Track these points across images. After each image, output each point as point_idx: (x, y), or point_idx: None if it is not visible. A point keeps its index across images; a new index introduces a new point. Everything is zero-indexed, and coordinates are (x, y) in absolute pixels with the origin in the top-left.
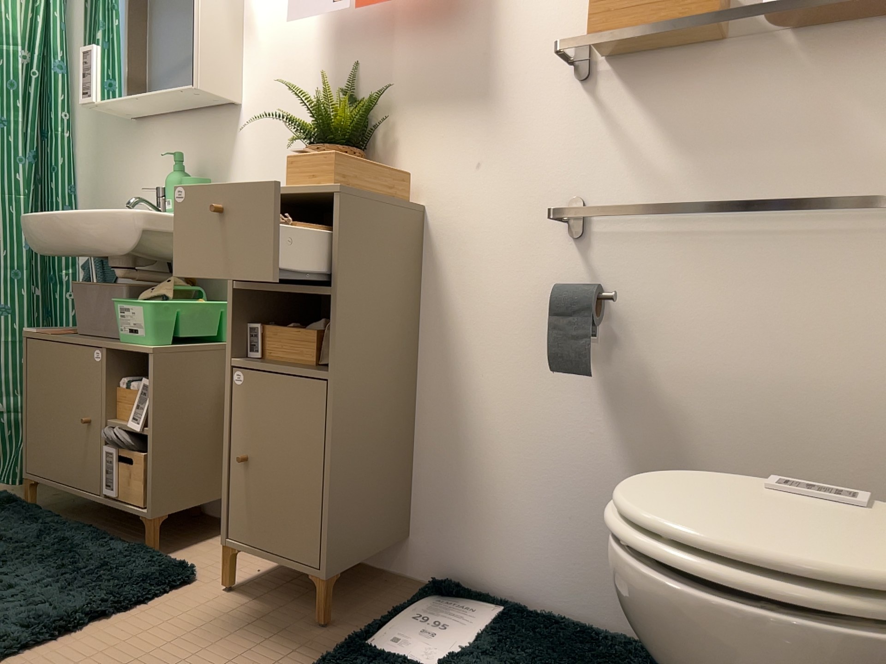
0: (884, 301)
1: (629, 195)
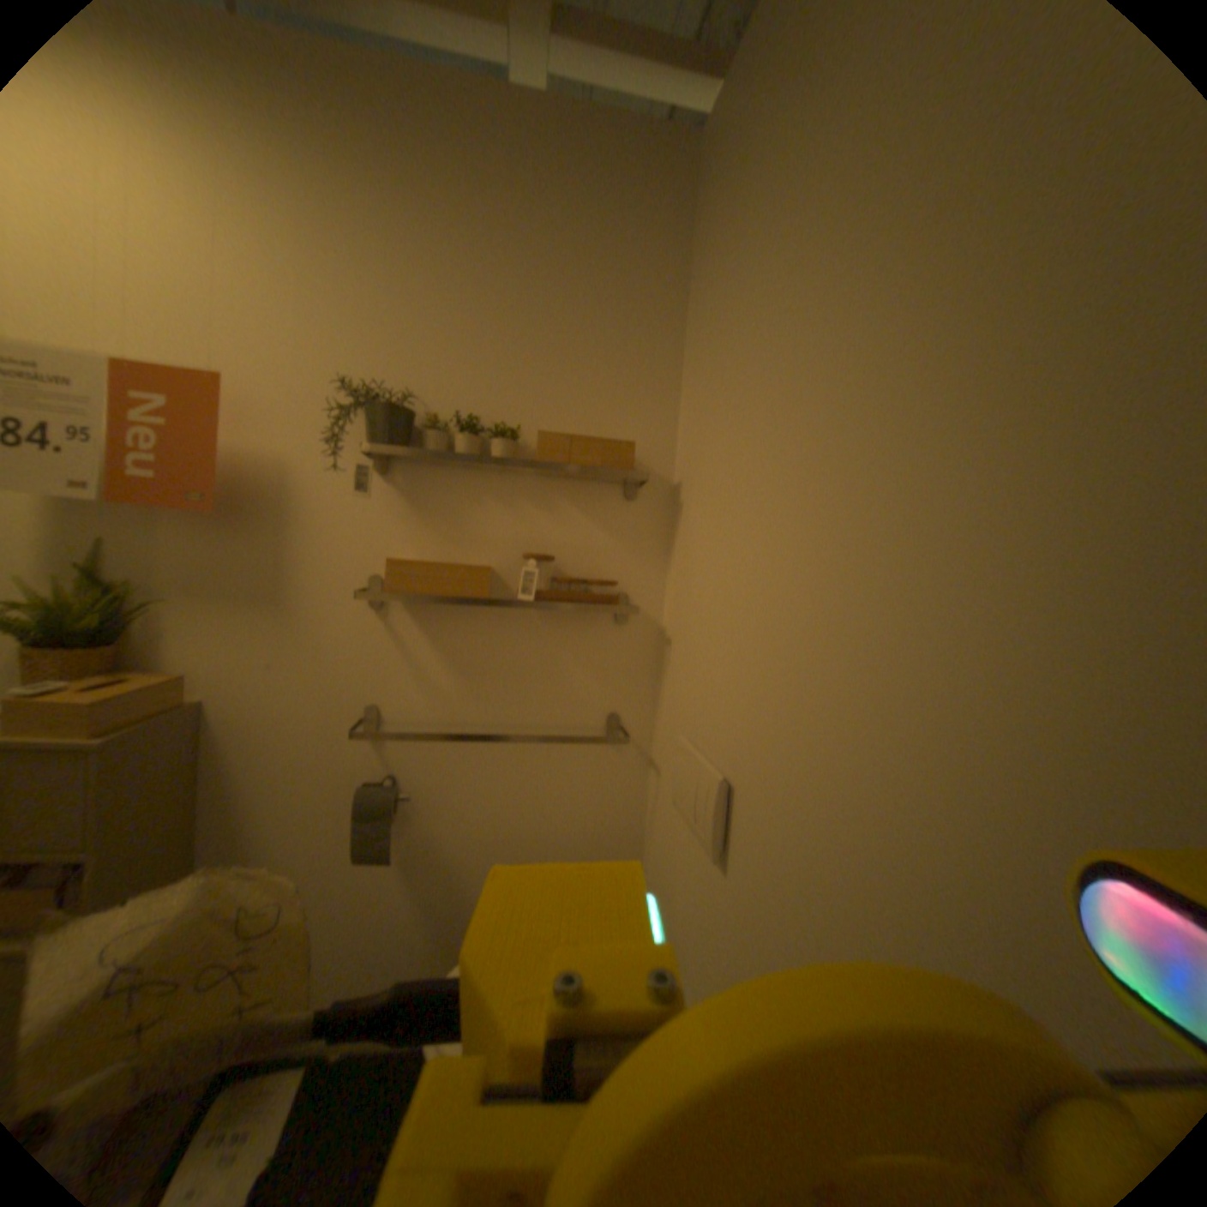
0: (592, 781)
1: (422, 704)
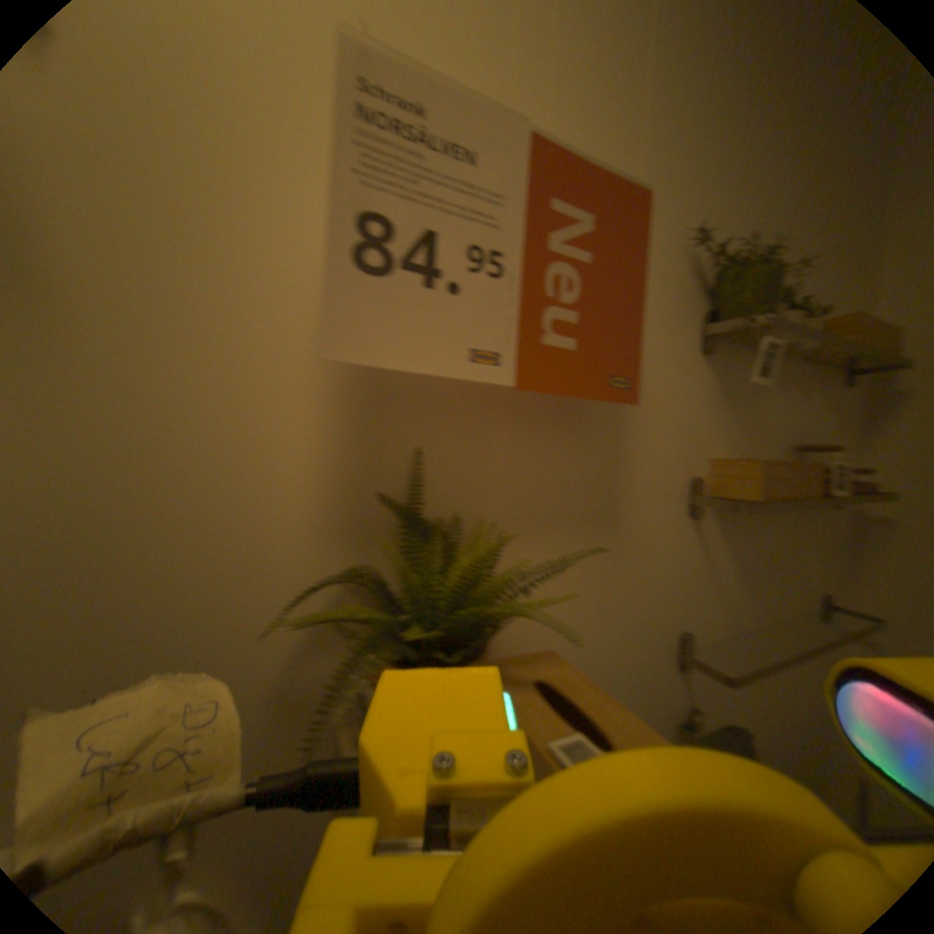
0: (816, 666)
1: (723, 623)
